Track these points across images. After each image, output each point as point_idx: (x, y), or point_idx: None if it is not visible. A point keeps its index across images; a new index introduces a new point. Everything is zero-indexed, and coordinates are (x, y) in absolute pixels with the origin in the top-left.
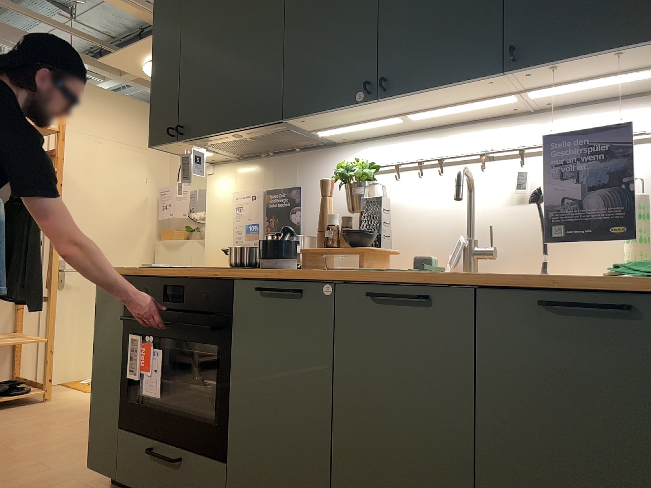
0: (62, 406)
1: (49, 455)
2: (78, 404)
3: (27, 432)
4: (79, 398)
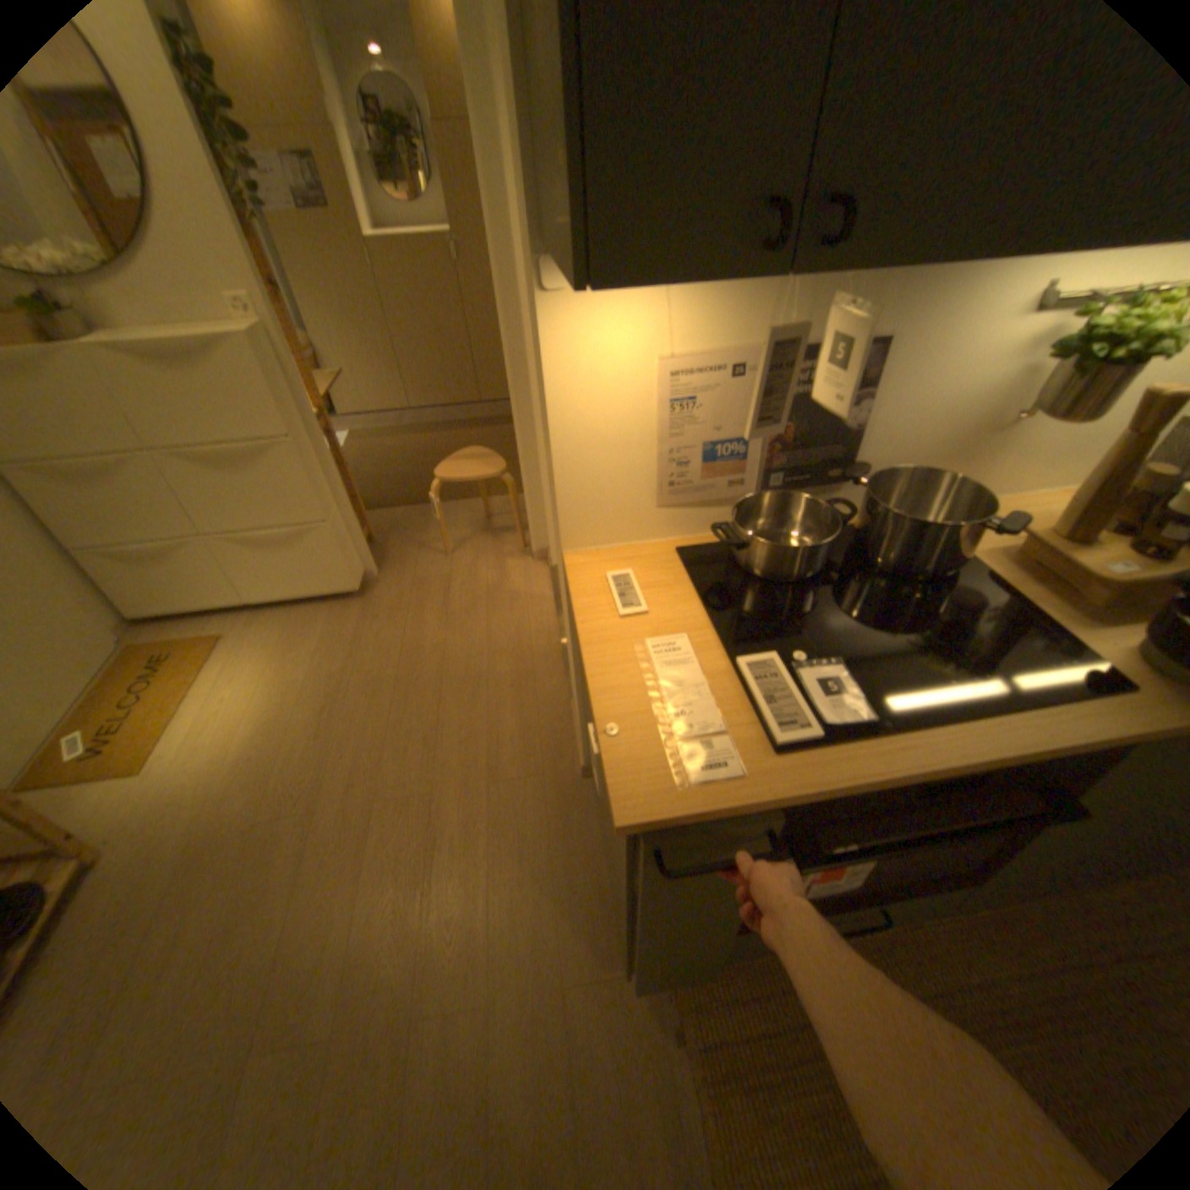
0: (166, 849)
1: (416, 981)
2: (187, 818)
3: (249, 972)
4: (154, 802)
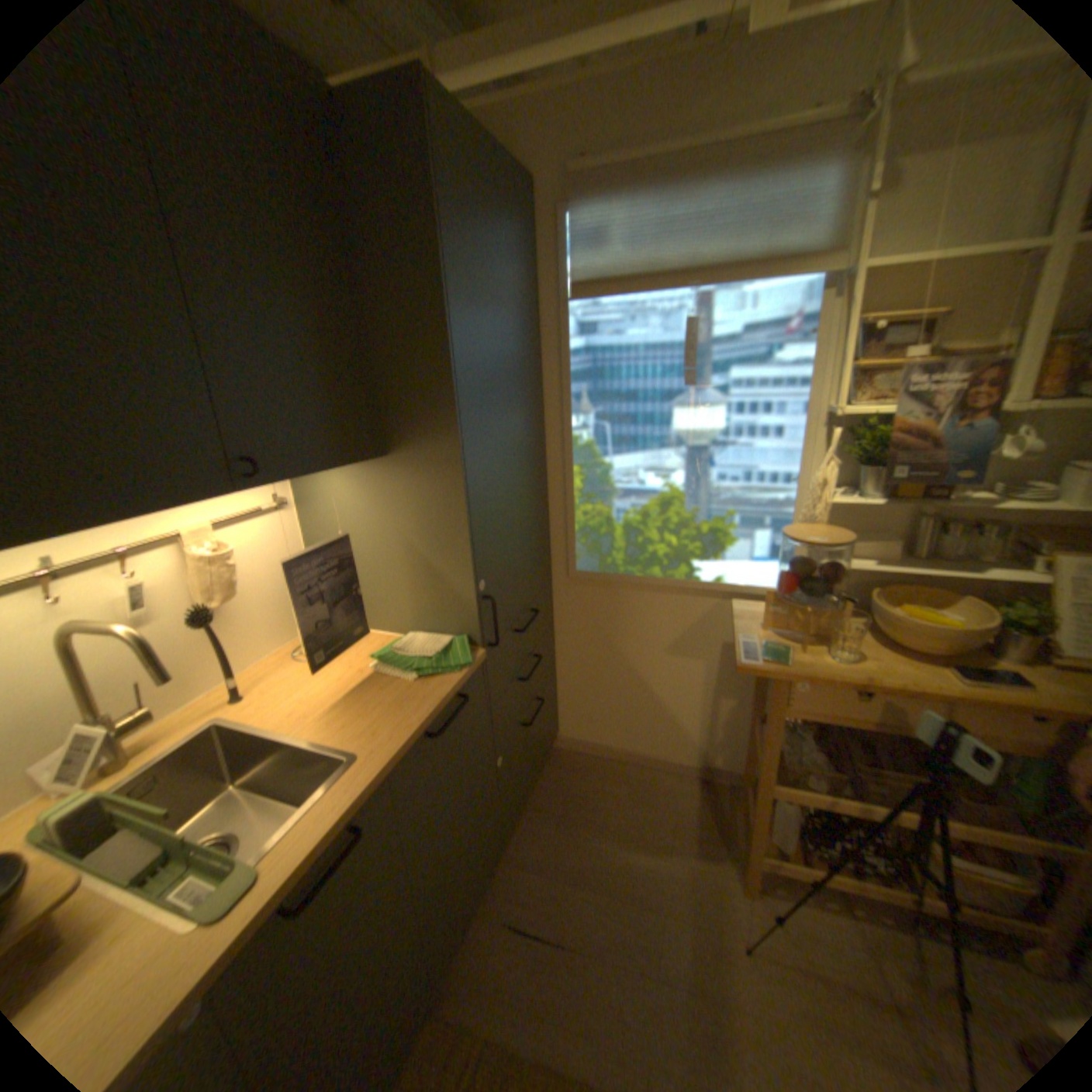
0: None
1: None
2: None
3: None
4: None
